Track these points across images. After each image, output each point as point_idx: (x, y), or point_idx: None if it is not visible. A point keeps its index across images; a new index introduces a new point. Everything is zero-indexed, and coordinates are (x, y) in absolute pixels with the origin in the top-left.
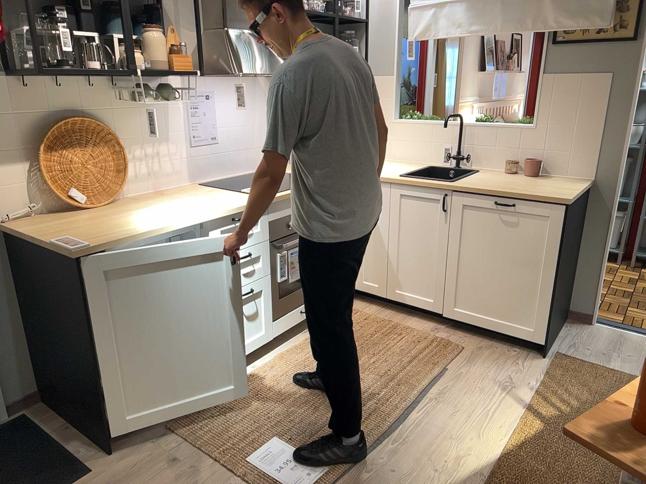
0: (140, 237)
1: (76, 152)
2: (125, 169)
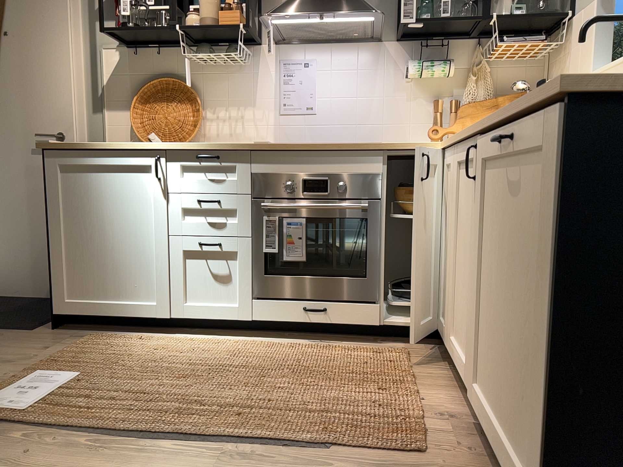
0: (90, 147)
1: (161, 105)
2: (197, 123)
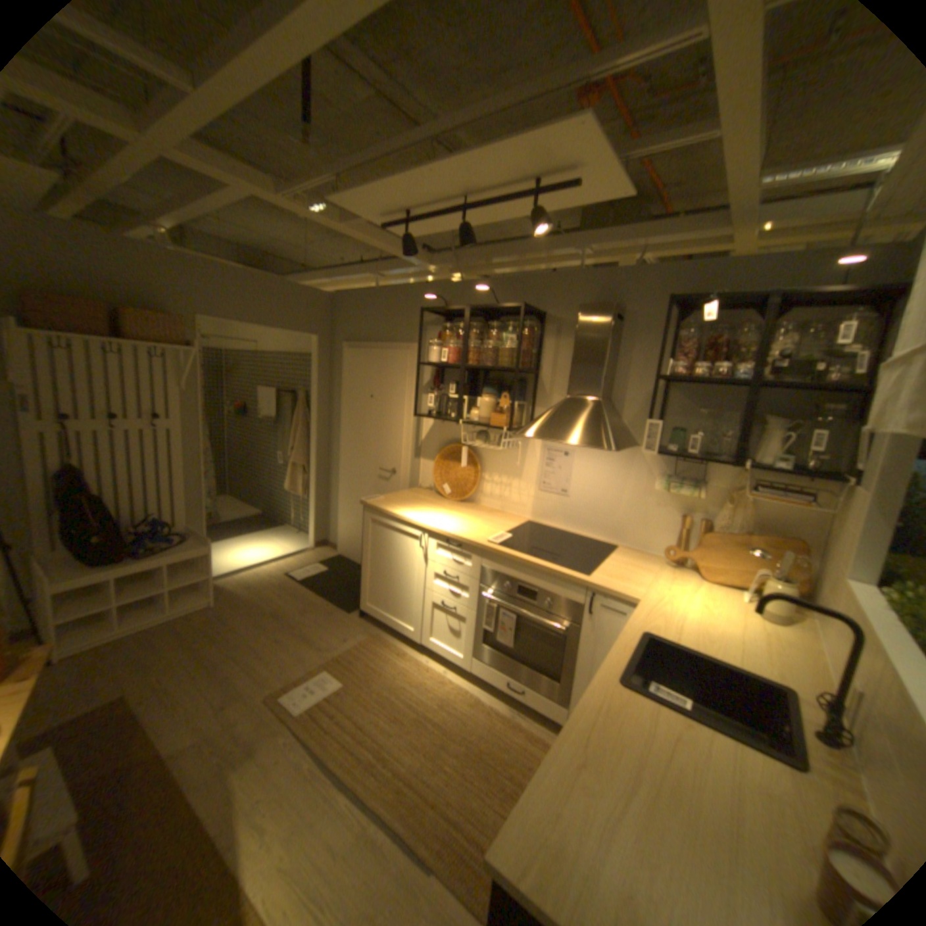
0: (386, 512)
1: (454, 464)
2: (475, 484)
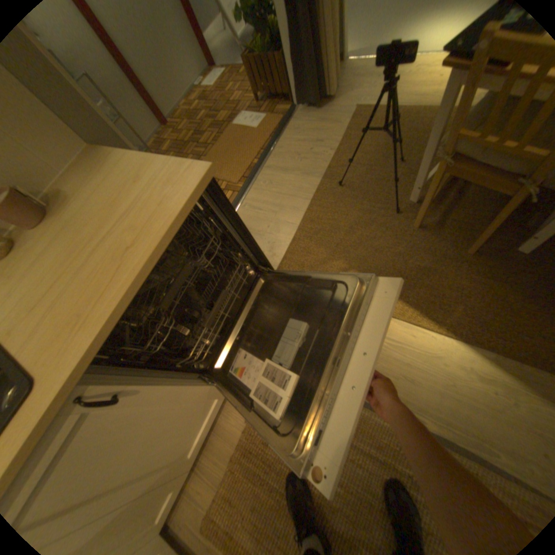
0: None
1: None
2: None
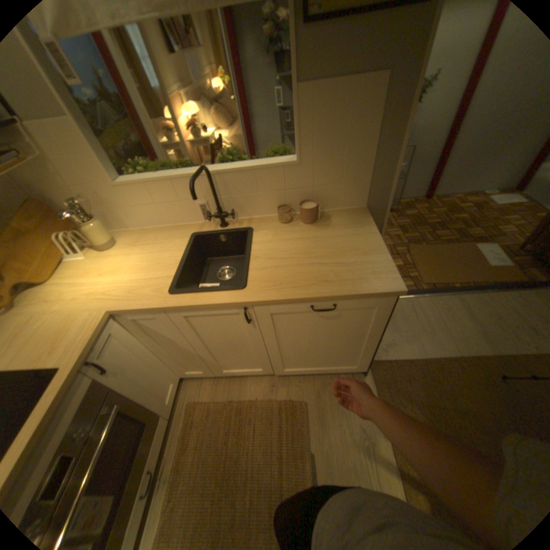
0: None
1: None
2: None
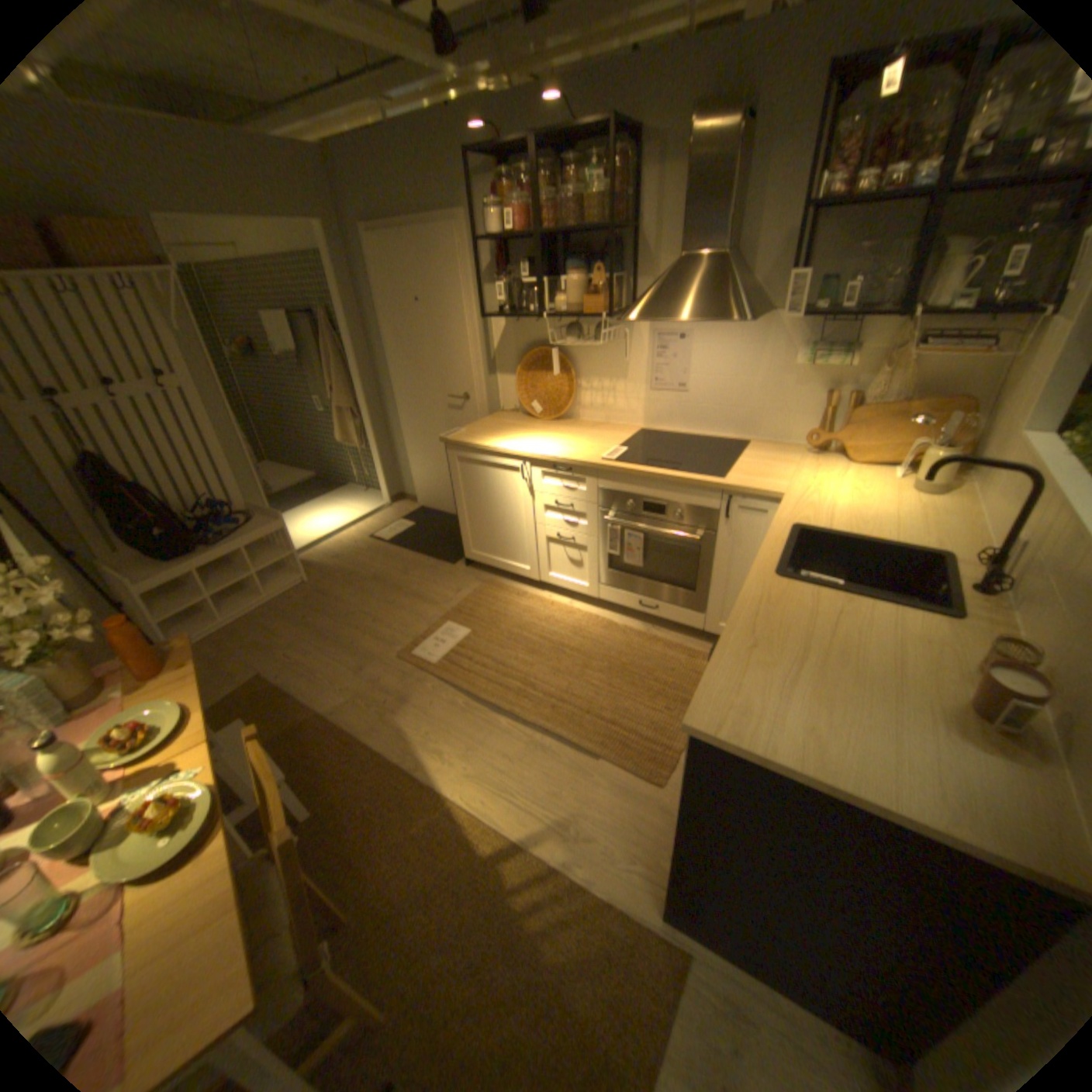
0: (475, 447)
1: (541, 374)
2: (572, 396)
